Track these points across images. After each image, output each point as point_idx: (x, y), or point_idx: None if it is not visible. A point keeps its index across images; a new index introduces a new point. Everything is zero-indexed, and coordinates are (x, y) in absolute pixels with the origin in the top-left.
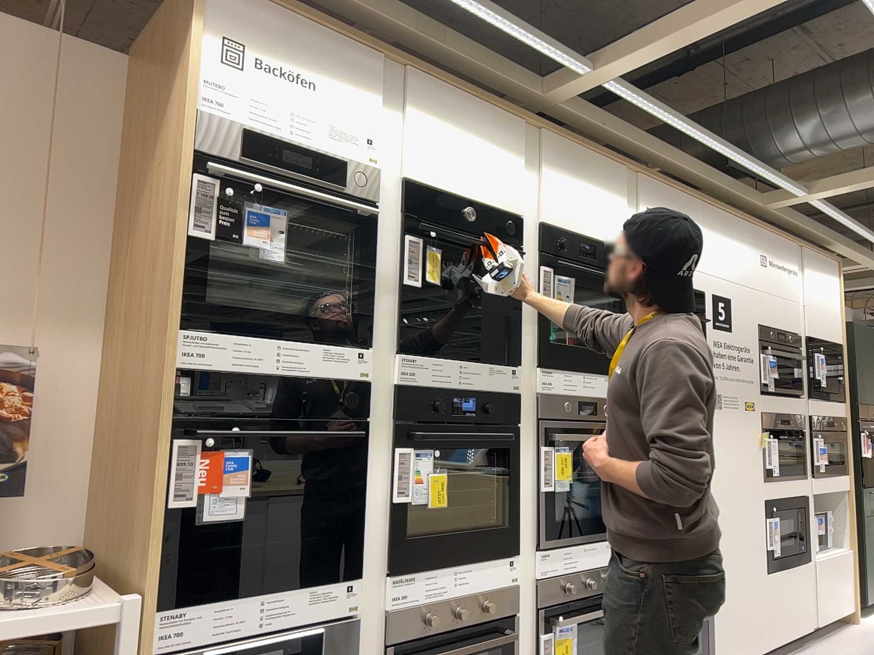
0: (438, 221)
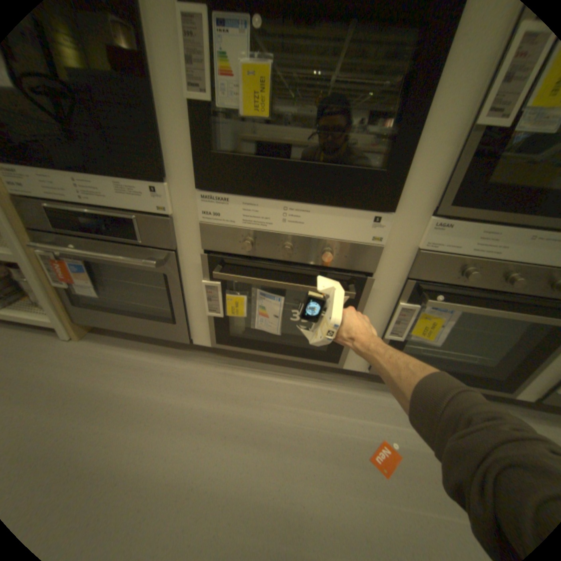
0: None
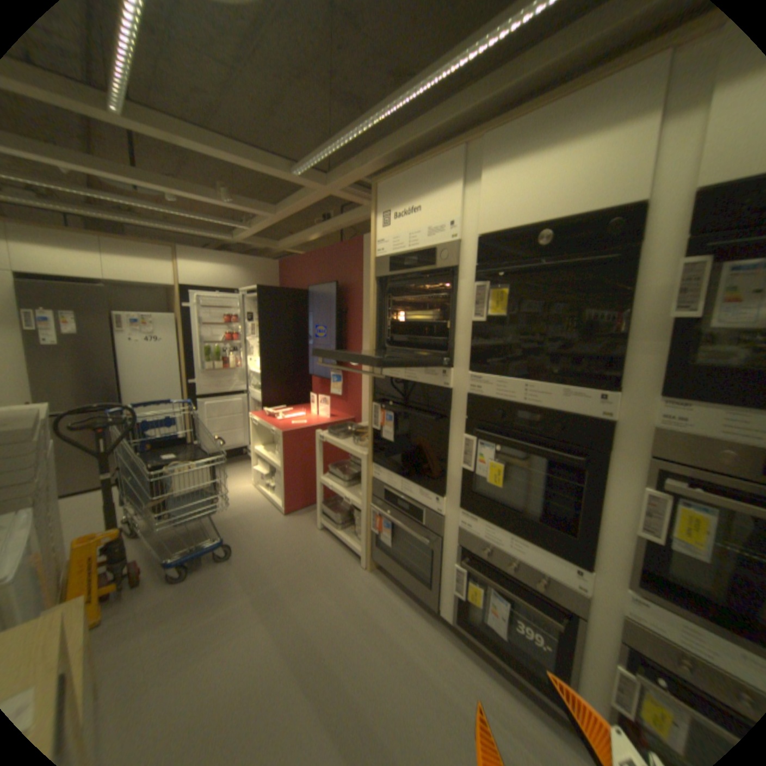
0: (508, 254)
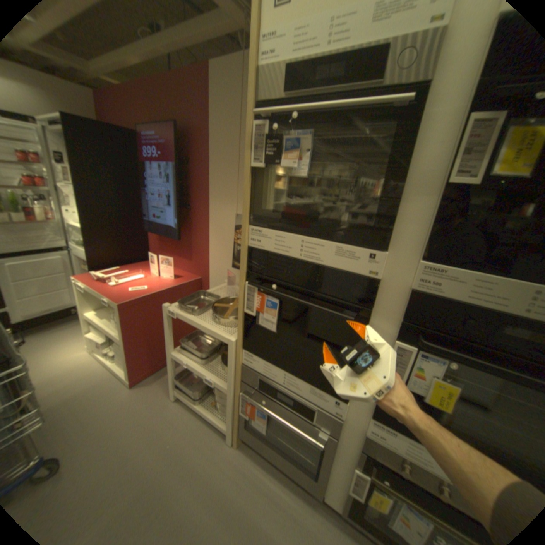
0: None
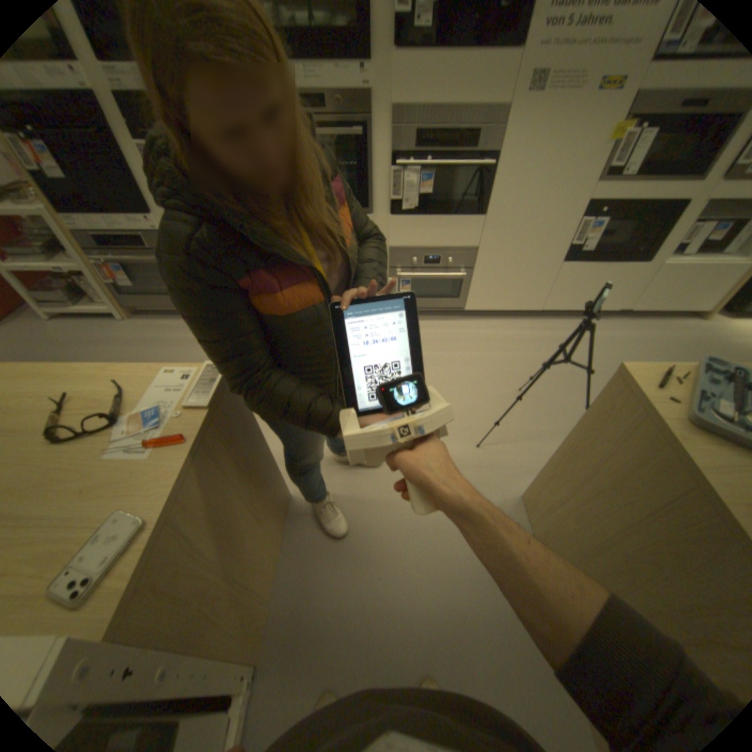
0: None
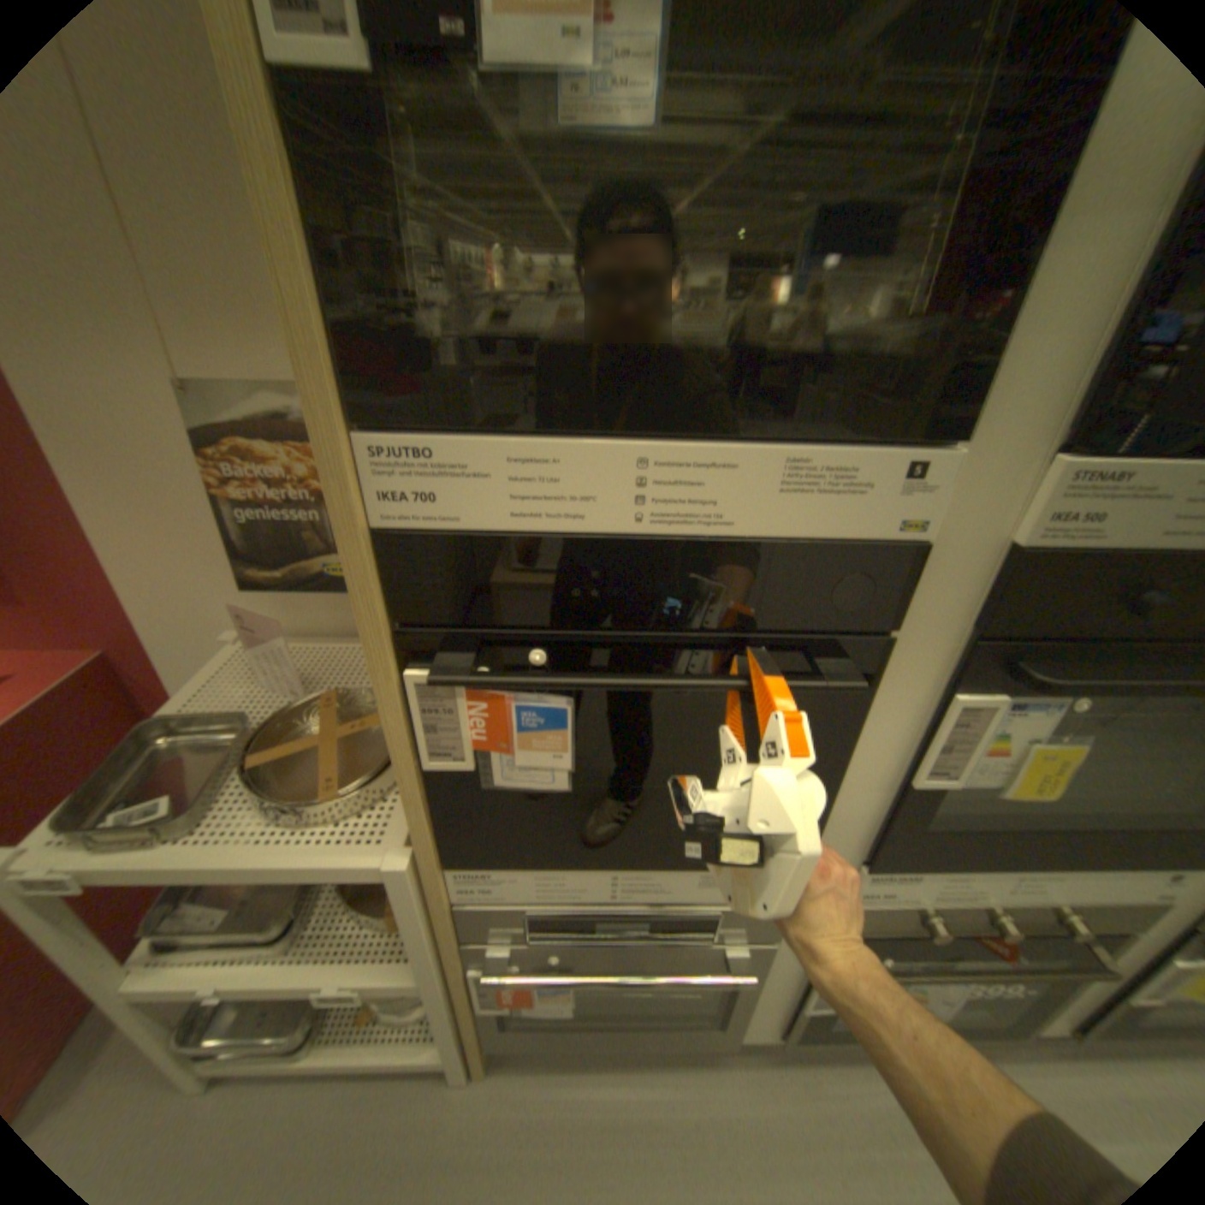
0: None
